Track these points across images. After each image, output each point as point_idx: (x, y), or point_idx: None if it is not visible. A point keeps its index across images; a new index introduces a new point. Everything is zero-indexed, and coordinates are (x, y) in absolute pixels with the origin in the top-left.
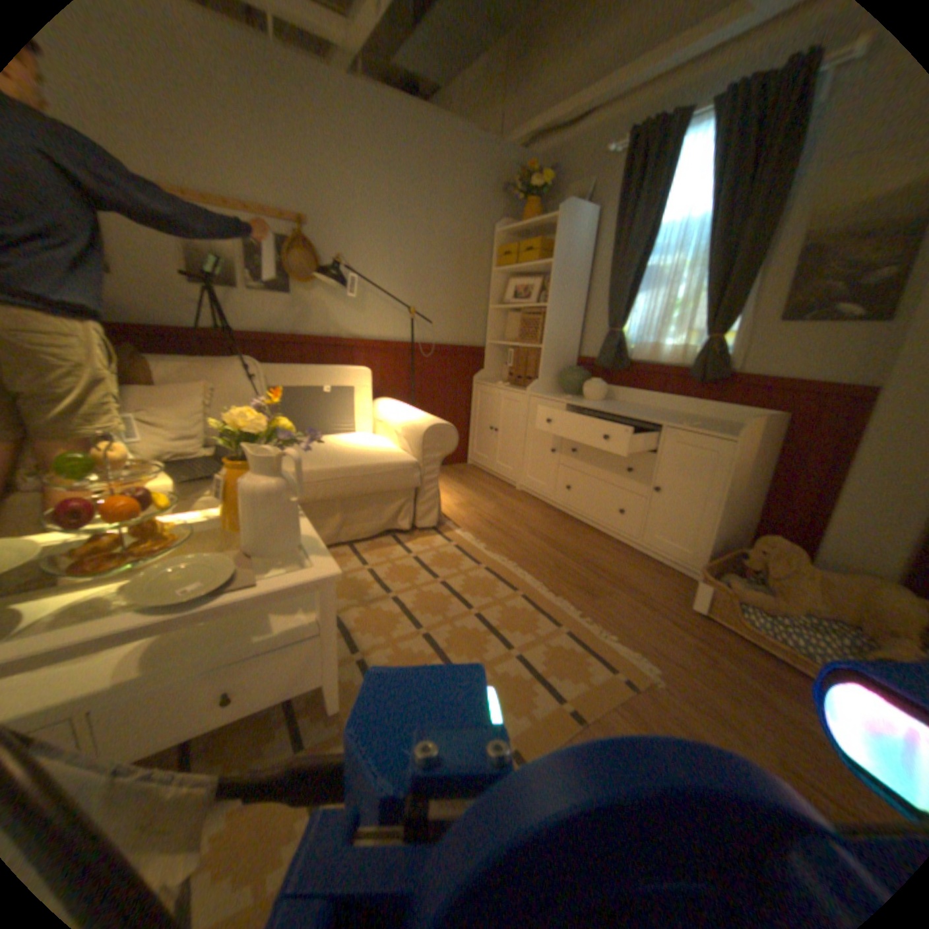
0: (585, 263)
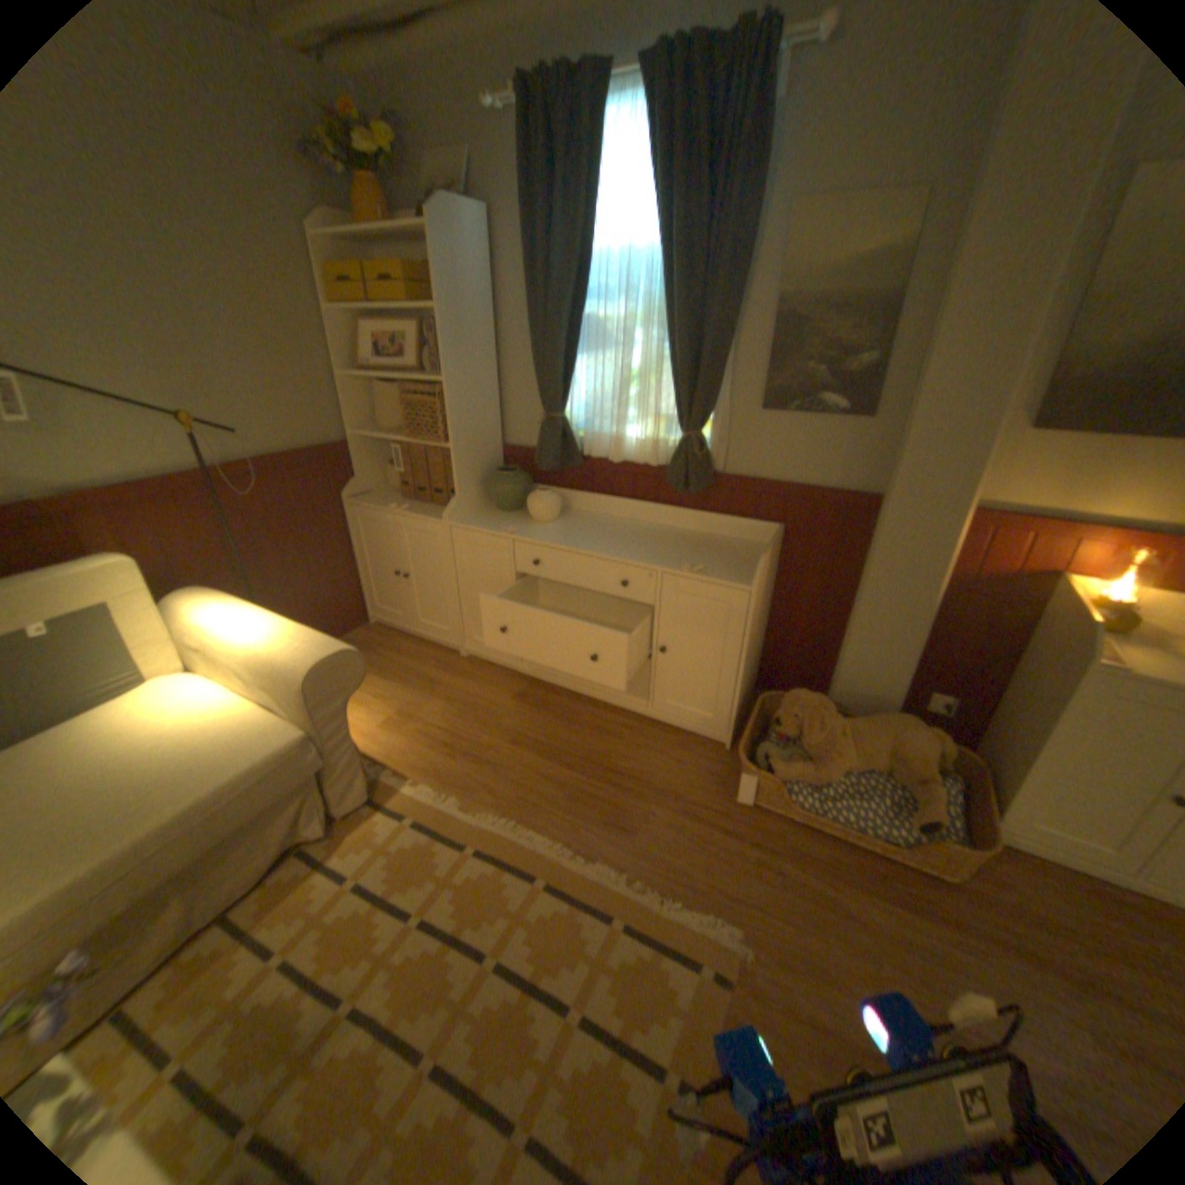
0: (485, 302)
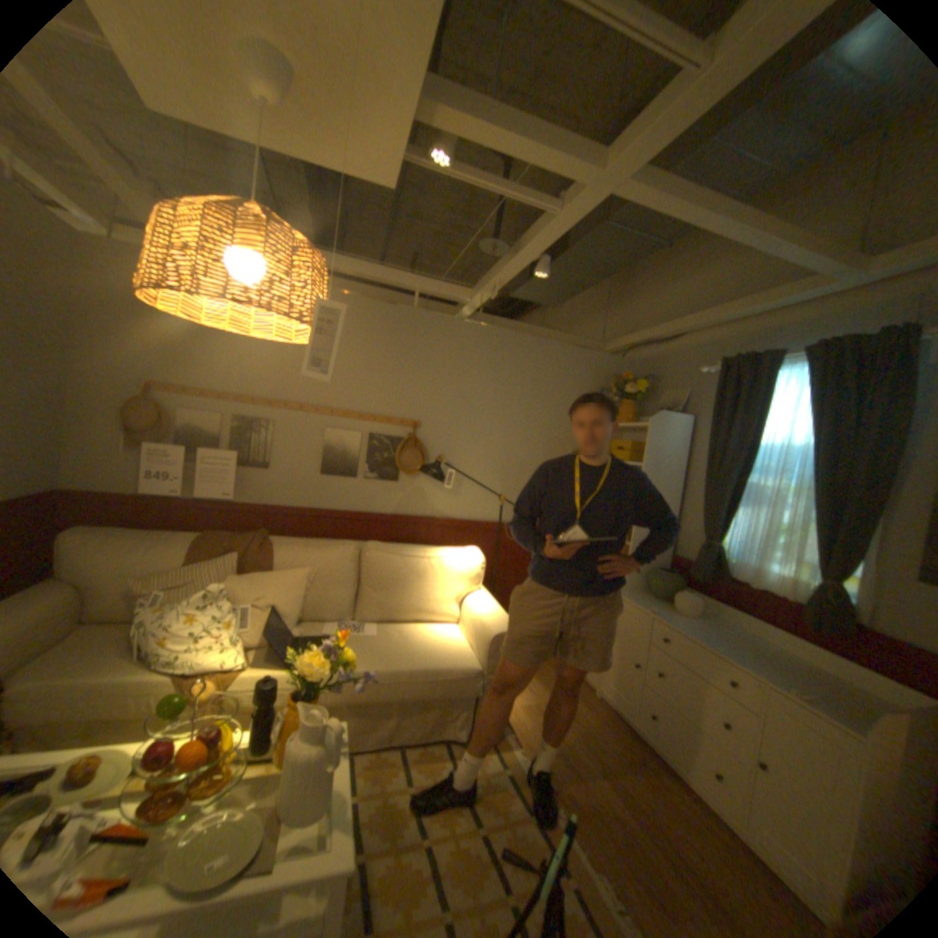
0: (679, 466)
